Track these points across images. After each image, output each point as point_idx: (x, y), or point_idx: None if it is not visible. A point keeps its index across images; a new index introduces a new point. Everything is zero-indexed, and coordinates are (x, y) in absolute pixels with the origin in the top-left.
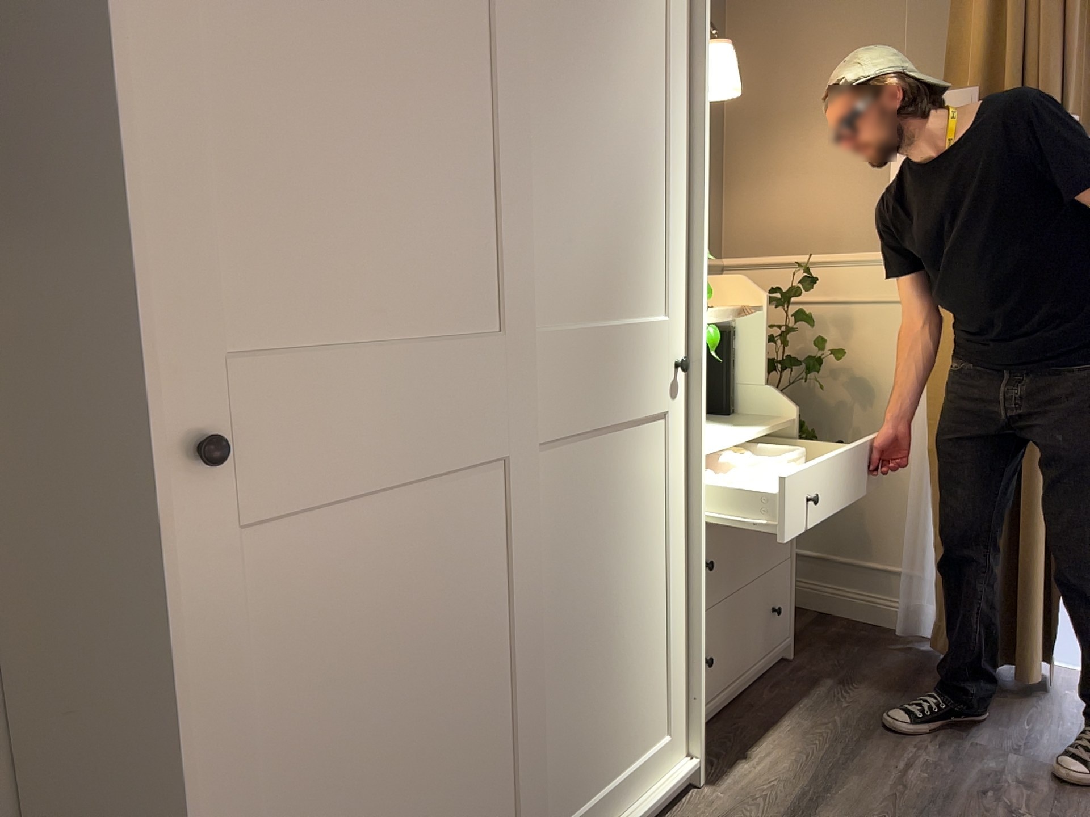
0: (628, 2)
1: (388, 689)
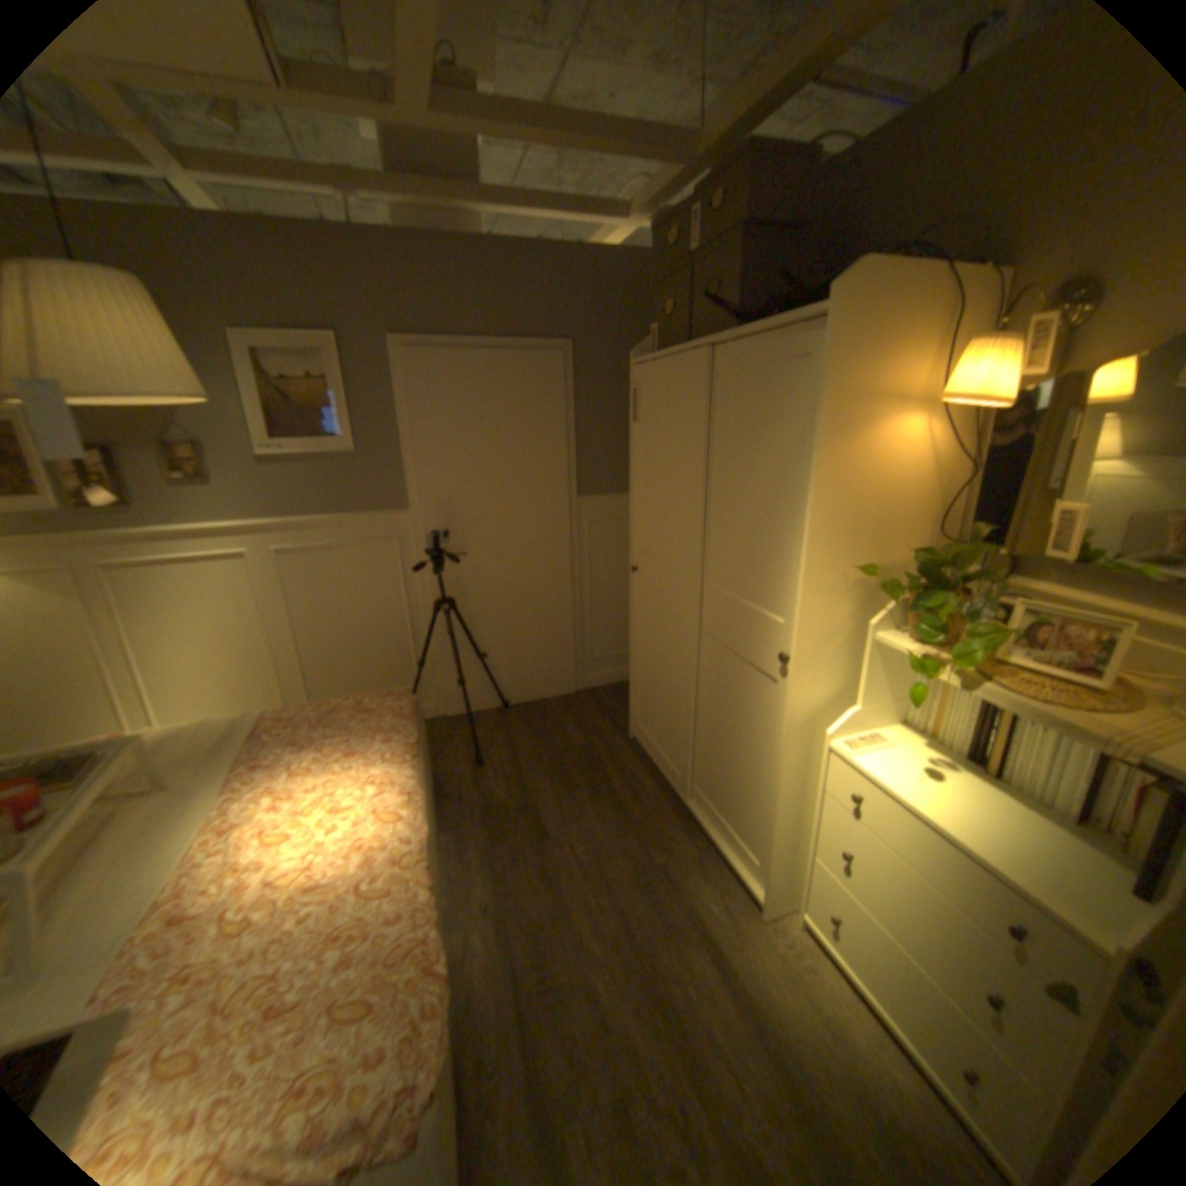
0: (774, 406)
1: (654, 661)
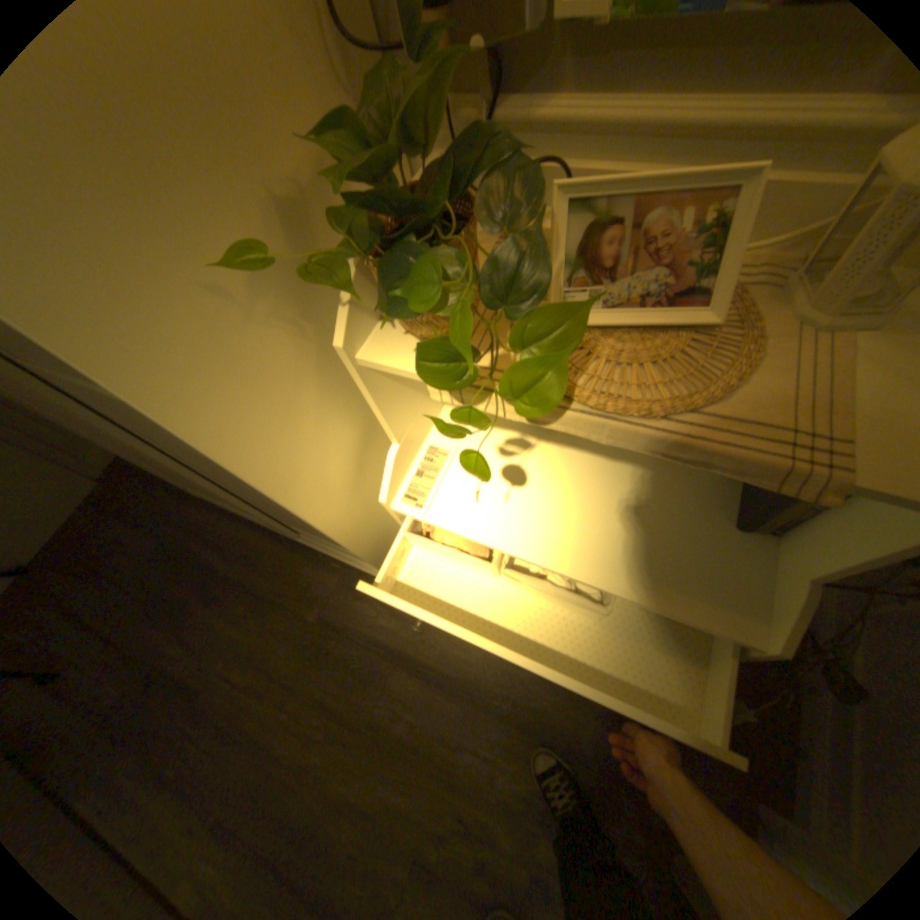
0: None
1: None
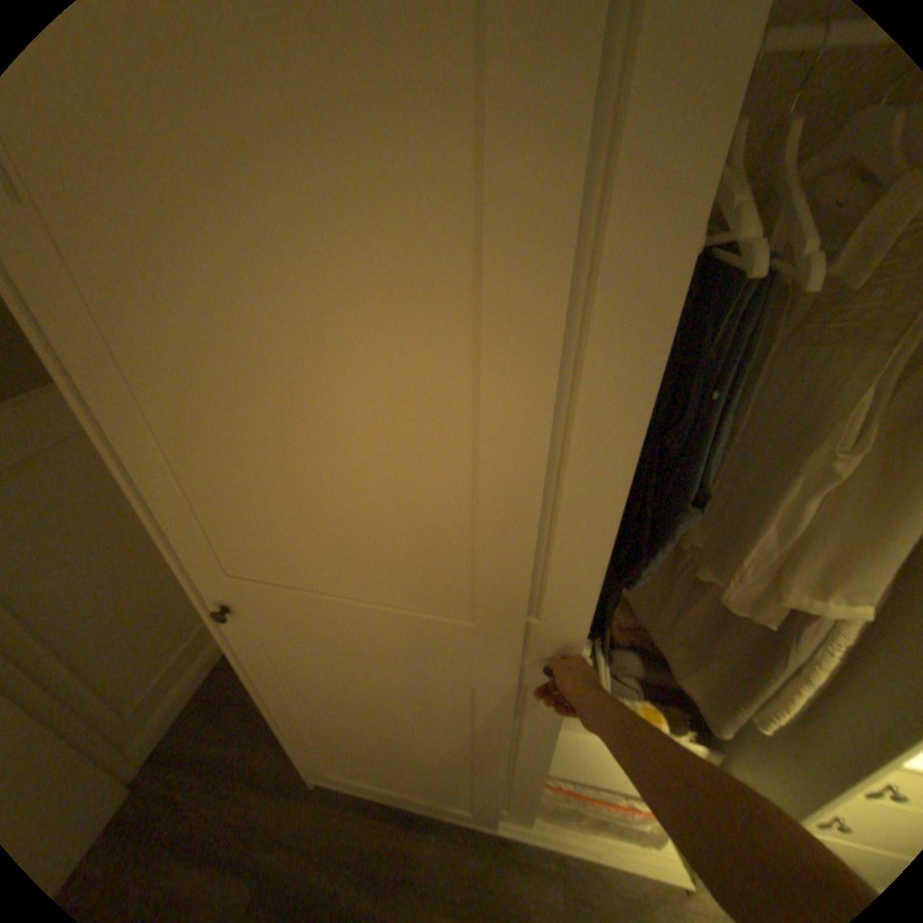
0: None
1: (360, 724)
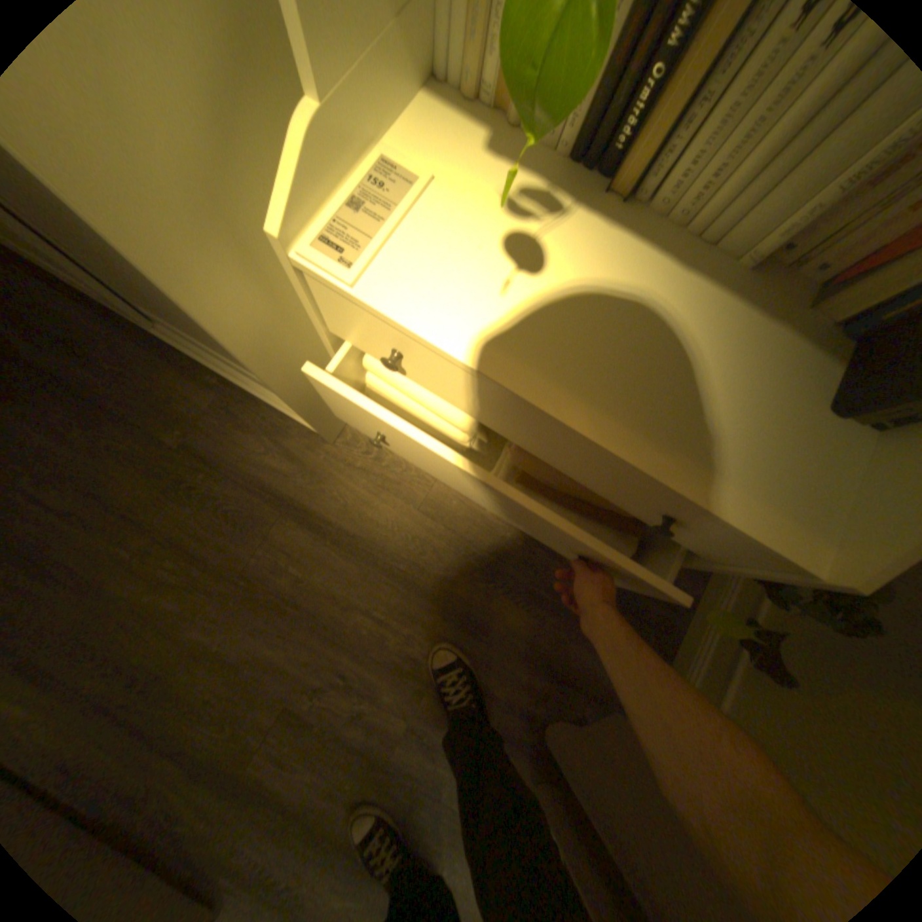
0: None
1: None
